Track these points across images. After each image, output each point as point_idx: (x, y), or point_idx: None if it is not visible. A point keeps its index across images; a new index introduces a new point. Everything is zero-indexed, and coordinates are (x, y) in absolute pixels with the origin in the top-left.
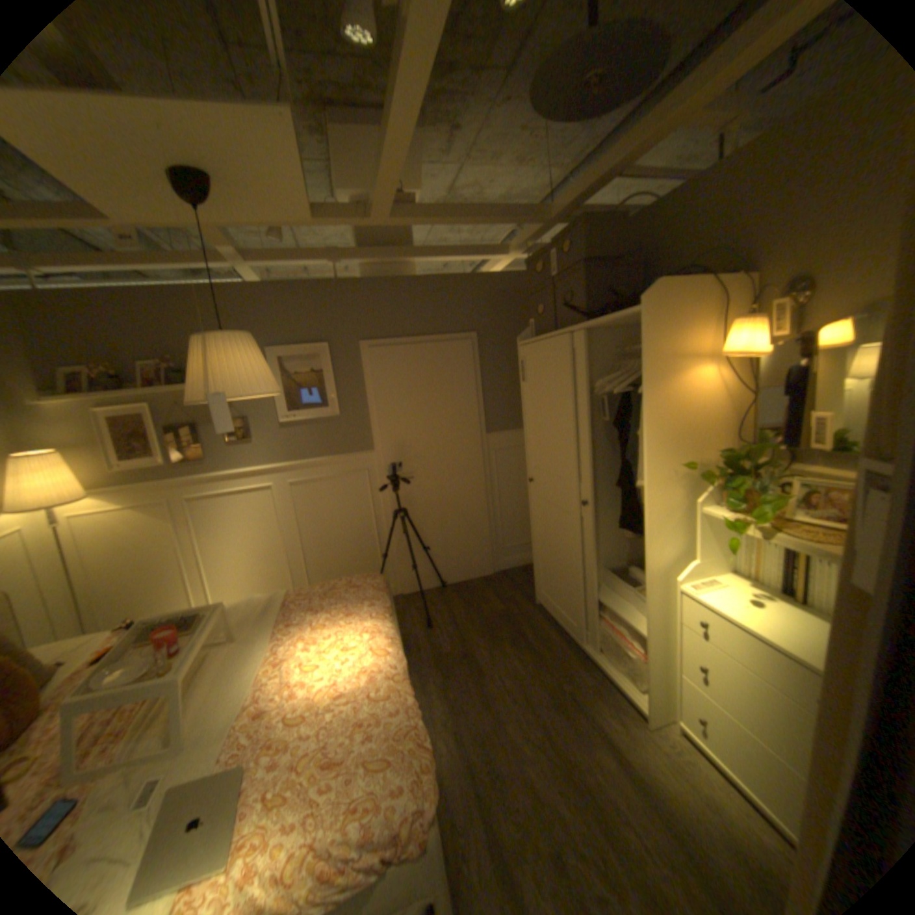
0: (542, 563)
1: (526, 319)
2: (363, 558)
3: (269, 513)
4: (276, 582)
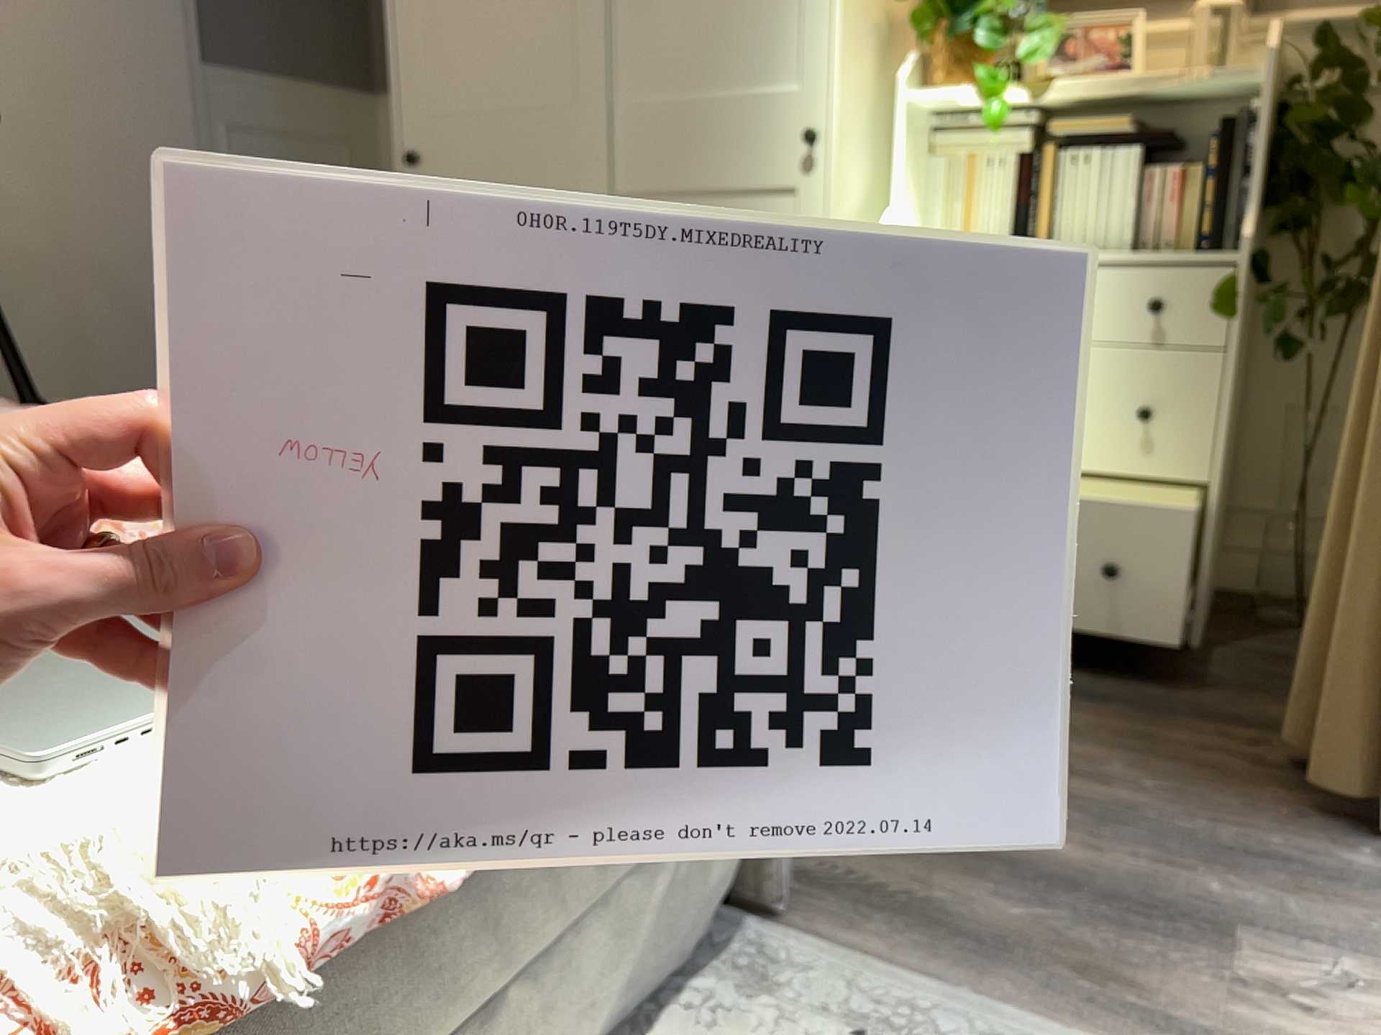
0: None
1: None
2: None
3: None
4: None
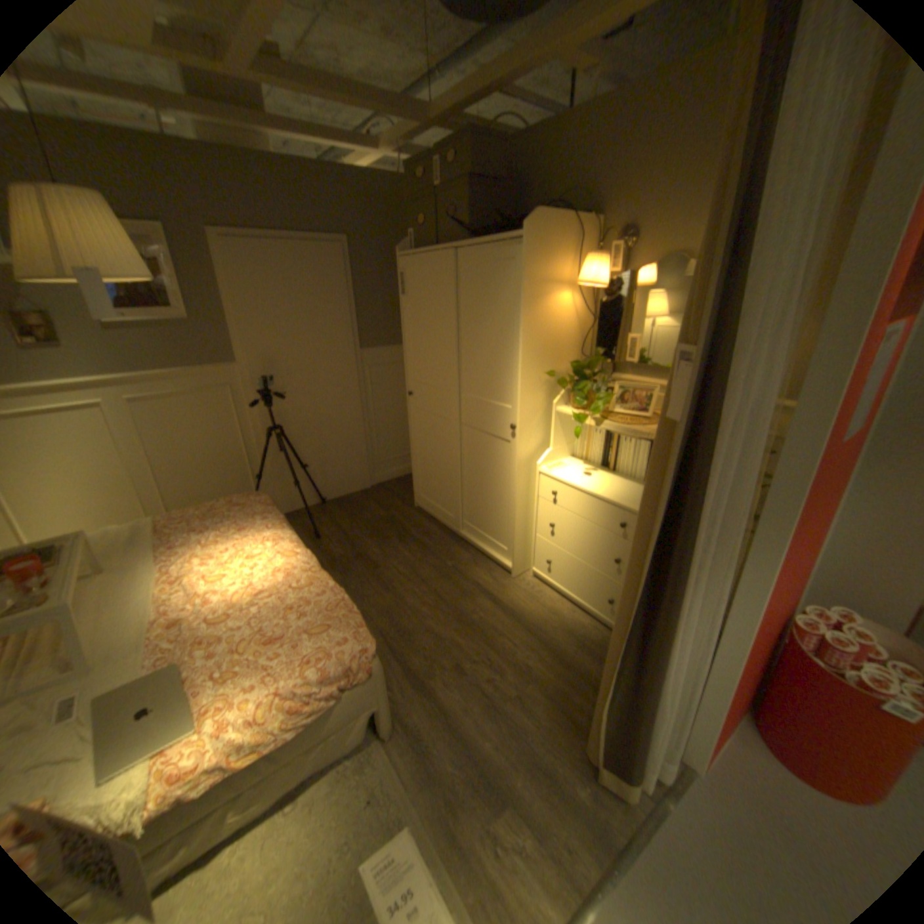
0: (420, 470)
1: (398, 229)
2: (232, 481)
3: (101, 436)
4: (122, 515)
